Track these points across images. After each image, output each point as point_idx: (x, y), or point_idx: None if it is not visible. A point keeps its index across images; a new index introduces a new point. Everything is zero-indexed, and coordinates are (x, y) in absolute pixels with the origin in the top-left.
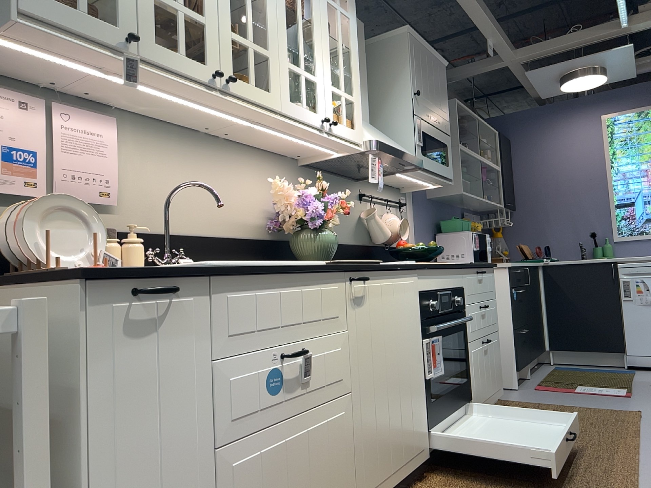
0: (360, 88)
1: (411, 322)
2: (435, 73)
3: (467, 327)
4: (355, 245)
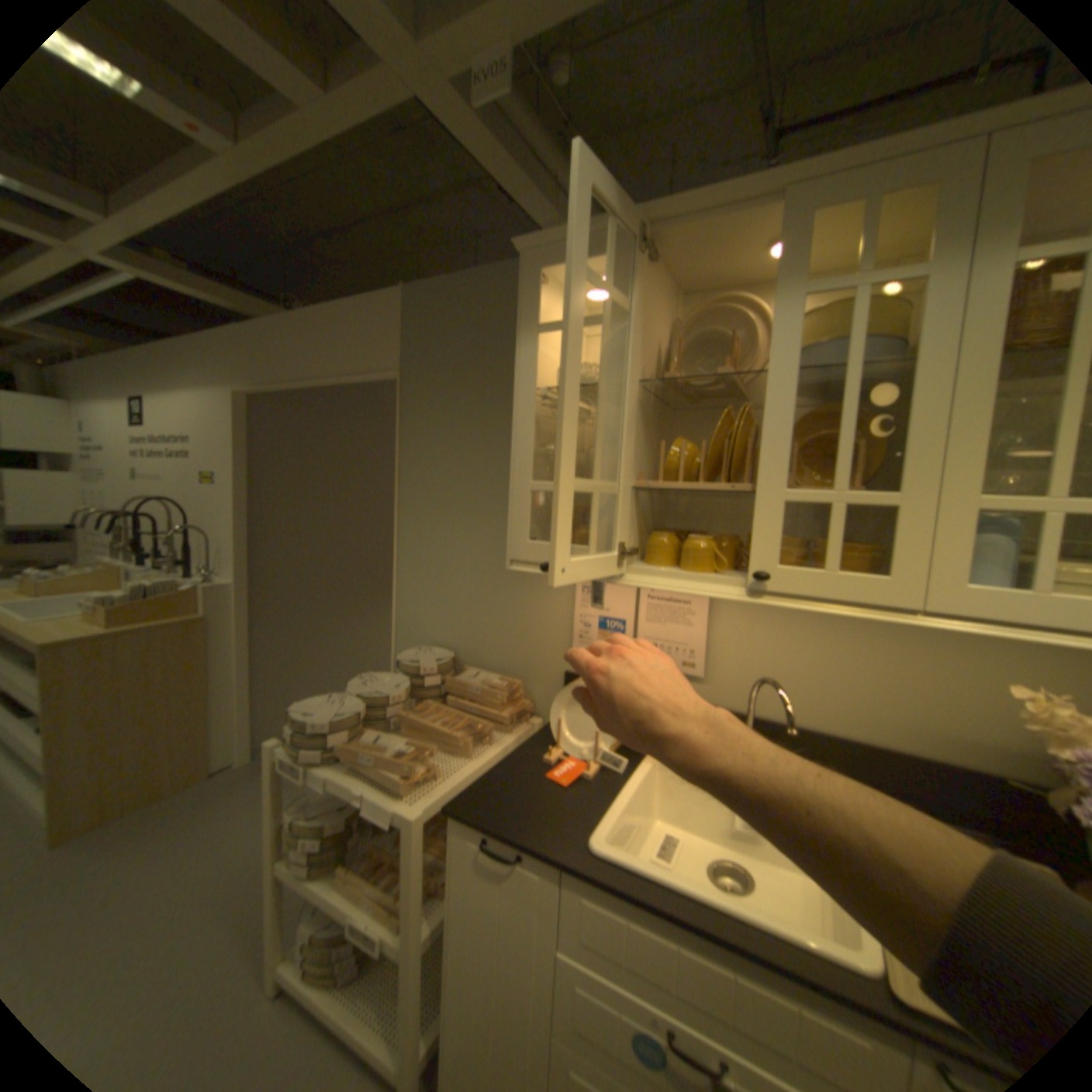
0: None
1: None
2: None
3: None
4: None
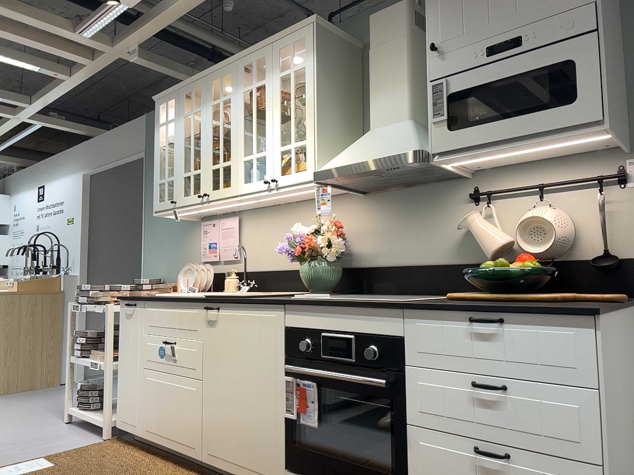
0: (315, 124)
1: (267, 354)
2: None
3: (407, 401)
4: (451, 264)
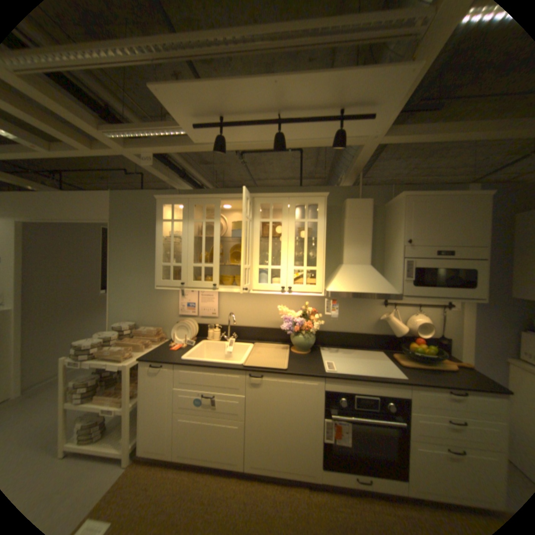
0: (324, 260)
1: (310, 406)
2: (458, 211)
3: (411, 431)
4: (371, 334)
